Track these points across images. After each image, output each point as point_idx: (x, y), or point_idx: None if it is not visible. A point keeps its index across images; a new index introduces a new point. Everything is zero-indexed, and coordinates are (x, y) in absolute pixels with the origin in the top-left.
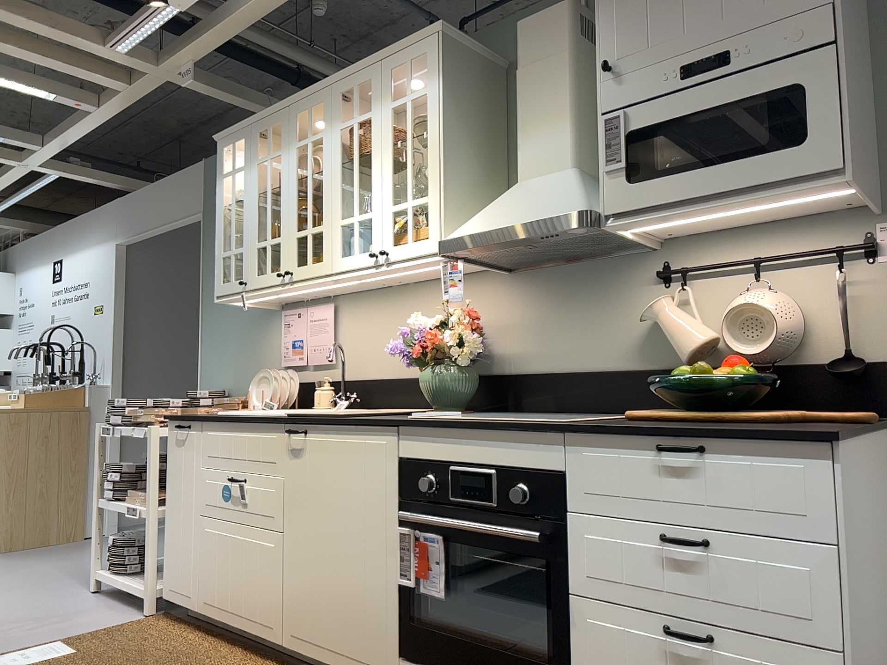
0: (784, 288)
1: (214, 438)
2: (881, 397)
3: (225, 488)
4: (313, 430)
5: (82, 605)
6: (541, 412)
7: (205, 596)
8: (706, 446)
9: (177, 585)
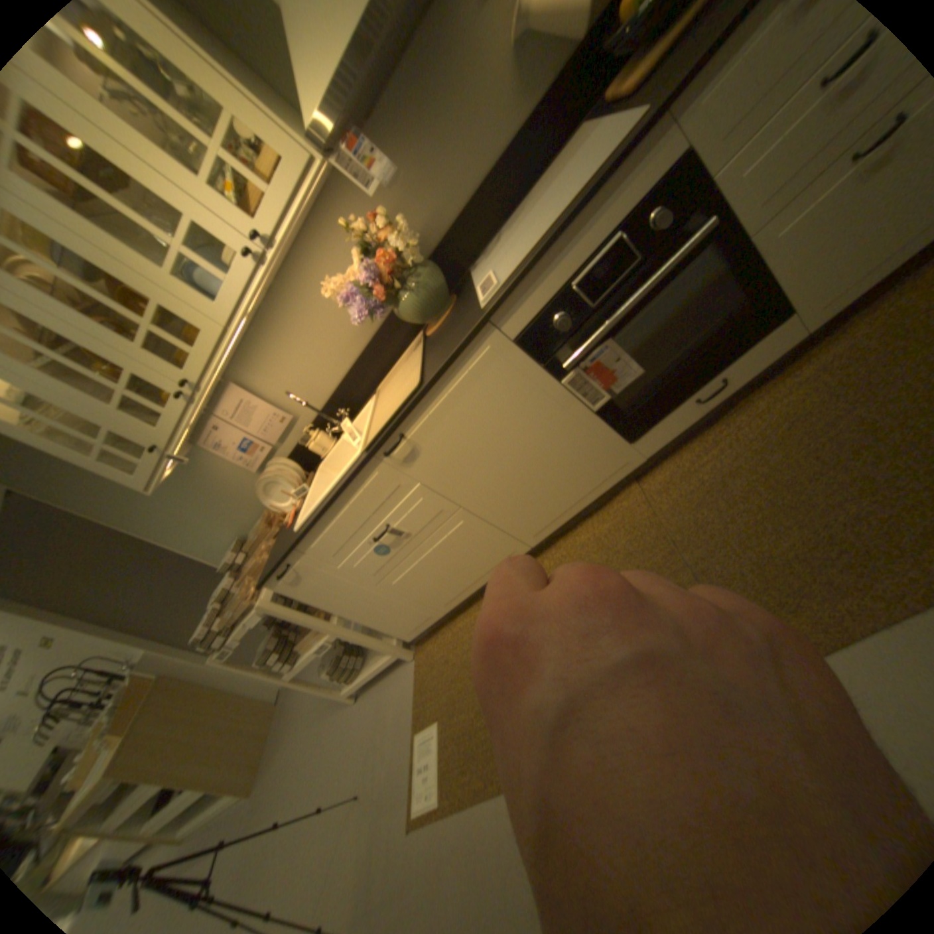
0: None
1: (323, 542)
2: None
3: (379, 548)
4: (409, 425)
5: (370, 712)
6: (492, 237)
7: (443, 602)
8: None
9: (413, 626)
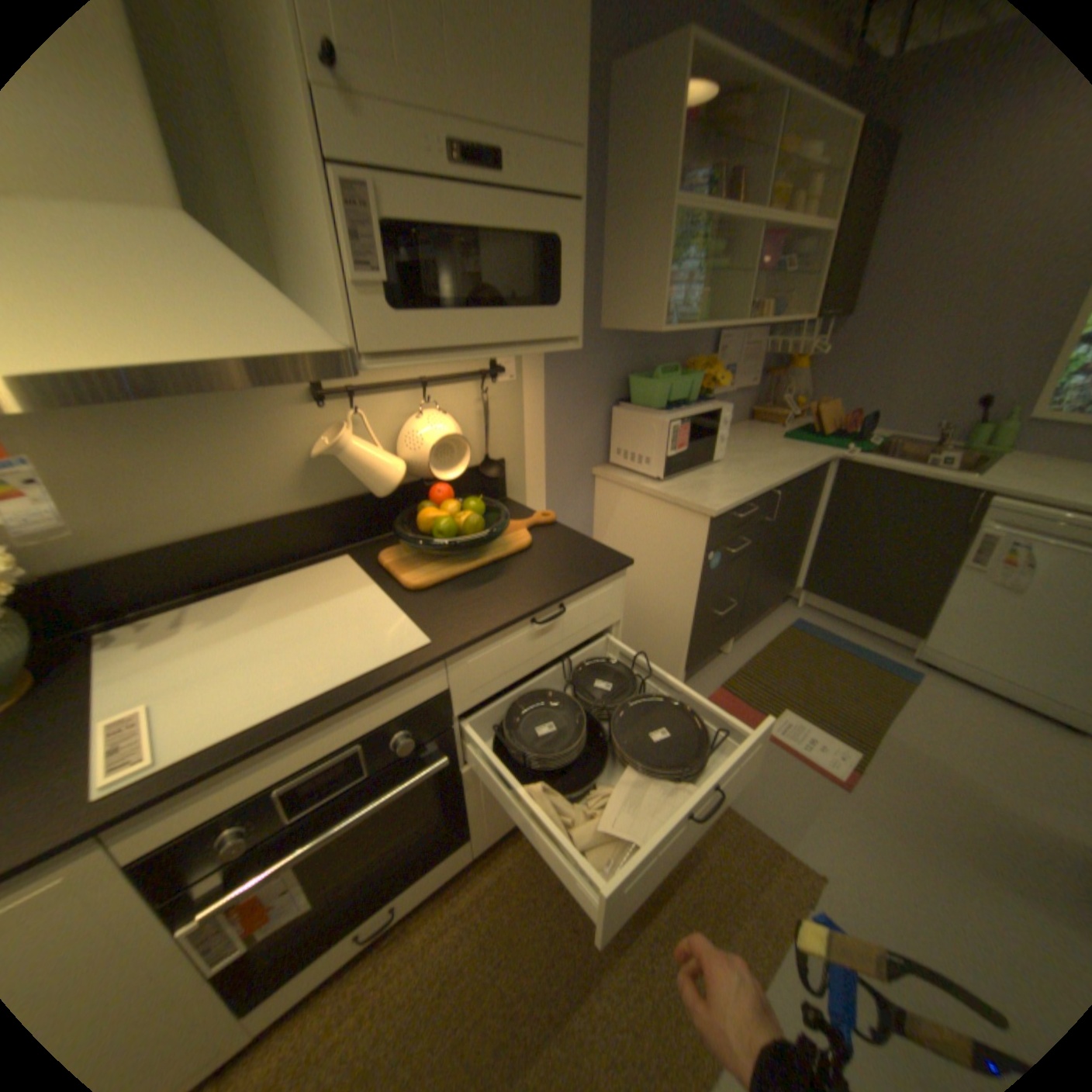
0: (443, 405)
1: None
2: (503, 484)
3: None
4: None
5: None
6: (161, 602)
7: None
8: (563, 602)
9: None
